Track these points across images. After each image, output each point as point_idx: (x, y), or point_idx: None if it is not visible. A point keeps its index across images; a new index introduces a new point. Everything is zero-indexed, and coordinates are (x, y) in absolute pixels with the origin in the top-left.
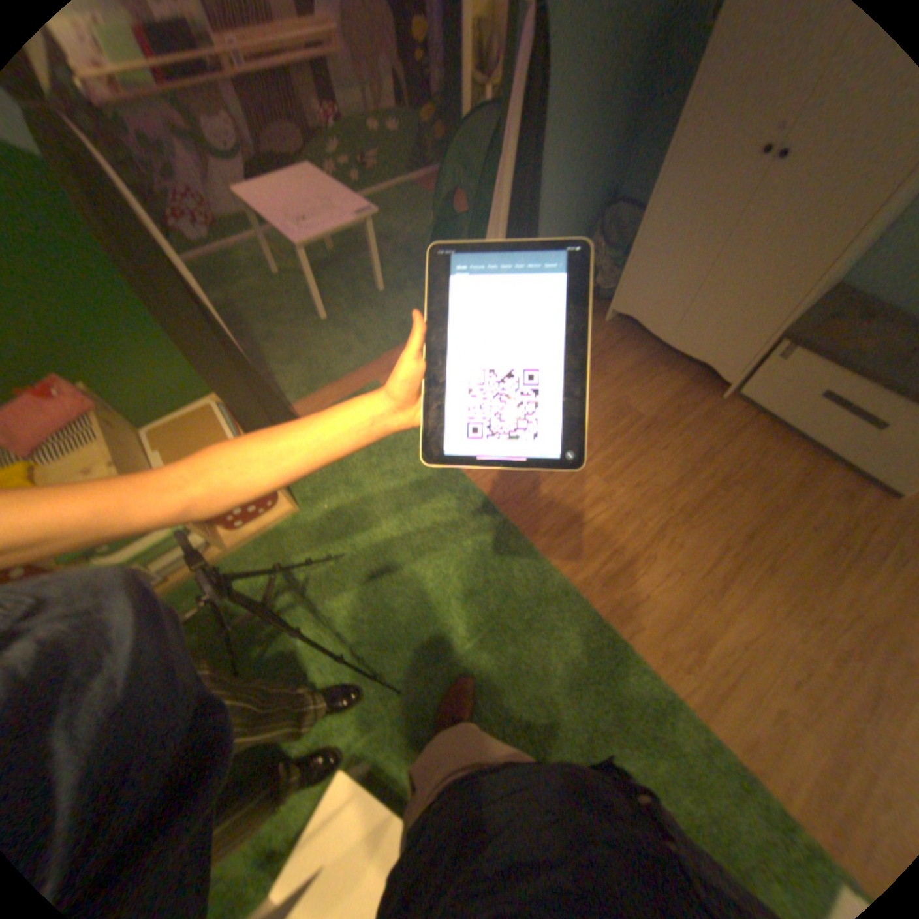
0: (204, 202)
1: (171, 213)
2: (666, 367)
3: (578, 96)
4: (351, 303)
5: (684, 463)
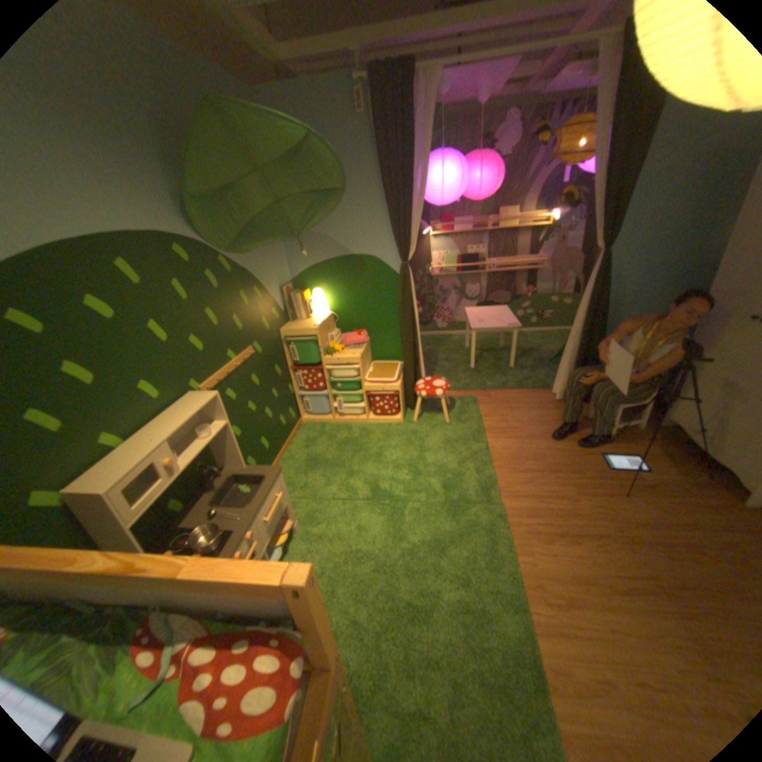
0: (451, 314)
1: (436, 315)
2: (697, 468)
3: (649, 289)
4: (487, 364)
5: (658, 520)
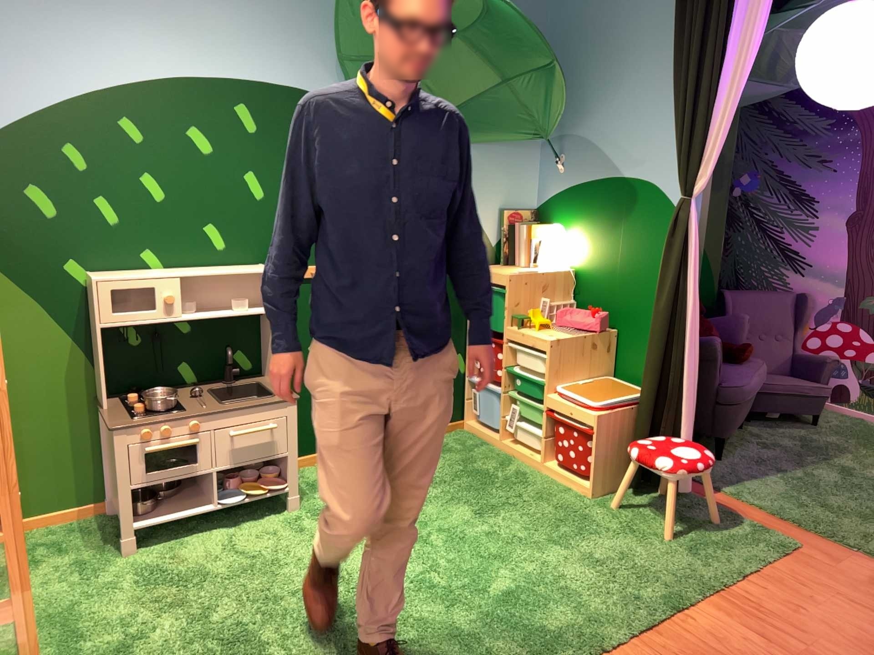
0: None
1: None
2: None
3: None
4: None
5: None
